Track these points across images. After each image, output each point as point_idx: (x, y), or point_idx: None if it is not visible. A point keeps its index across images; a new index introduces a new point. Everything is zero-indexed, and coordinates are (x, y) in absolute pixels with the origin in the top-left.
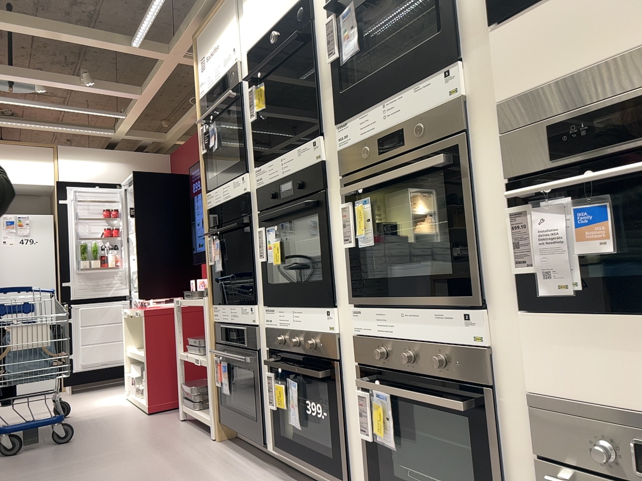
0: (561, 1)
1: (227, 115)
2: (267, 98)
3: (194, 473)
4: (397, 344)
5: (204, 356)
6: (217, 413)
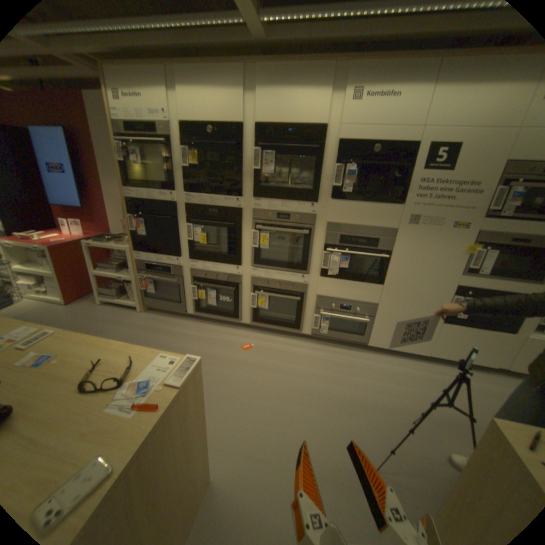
0: (353, 205)
1: (143, 144)
2: (197, 159)
3: (154, 331)
4: (273, 281)
5: (121, 275)
6: (141, 302)
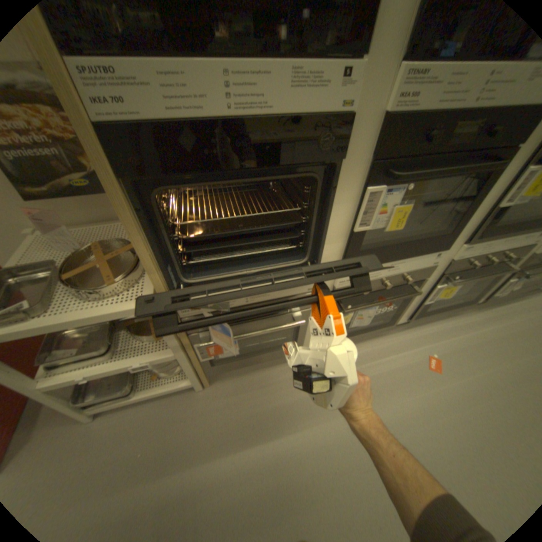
0: None
1: None
2: None
3: (276, 417)
4: (488, 256)
5: (130, 354)
6: (201, 375)
